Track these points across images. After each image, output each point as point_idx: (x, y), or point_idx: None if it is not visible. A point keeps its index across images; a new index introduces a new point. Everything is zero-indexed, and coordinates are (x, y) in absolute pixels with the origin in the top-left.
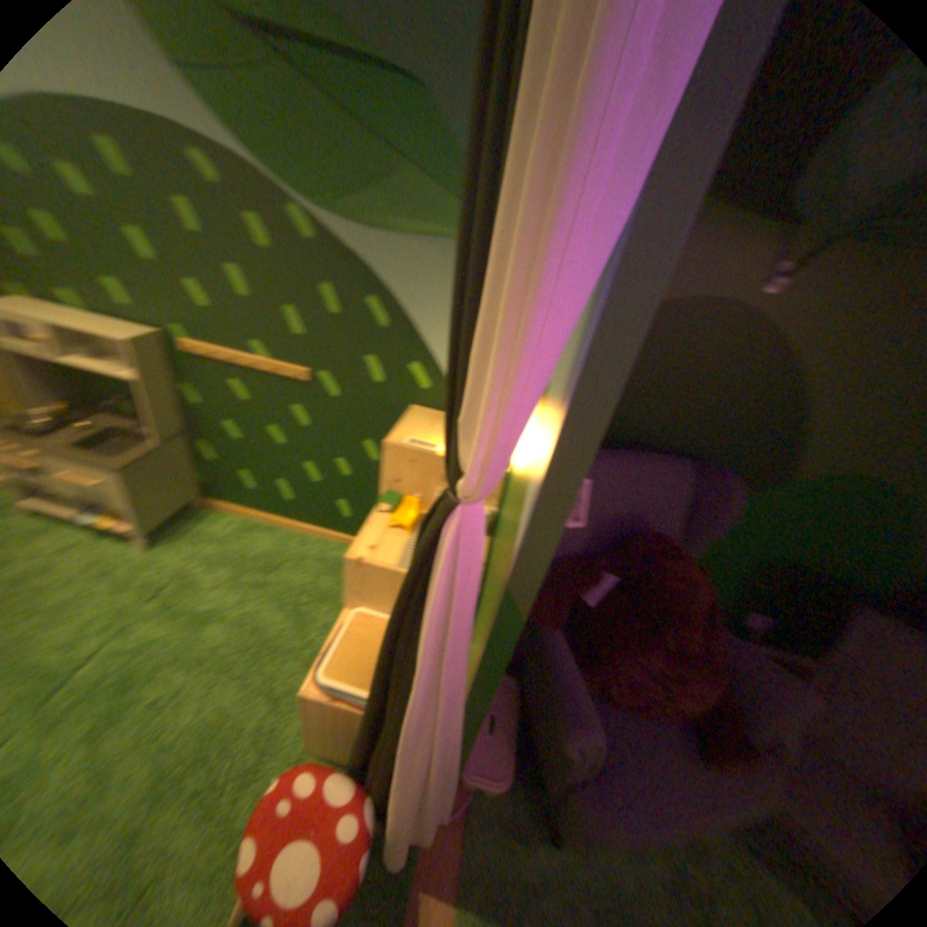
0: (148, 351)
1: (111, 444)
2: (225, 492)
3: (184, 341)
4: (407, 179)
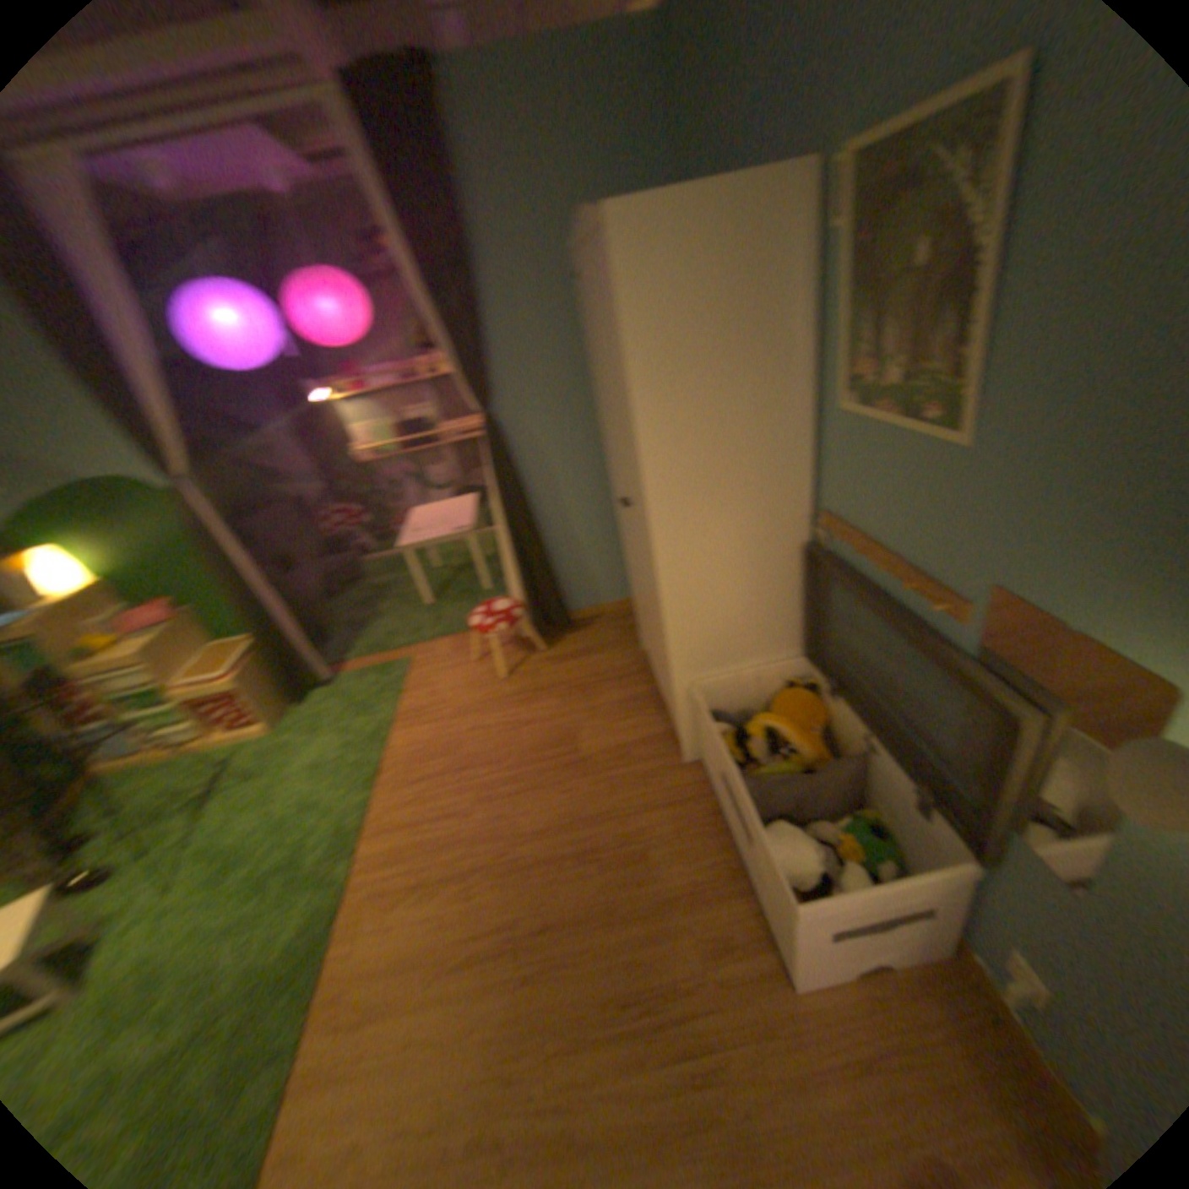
0: None
1: None
2: None
3: None
4: None
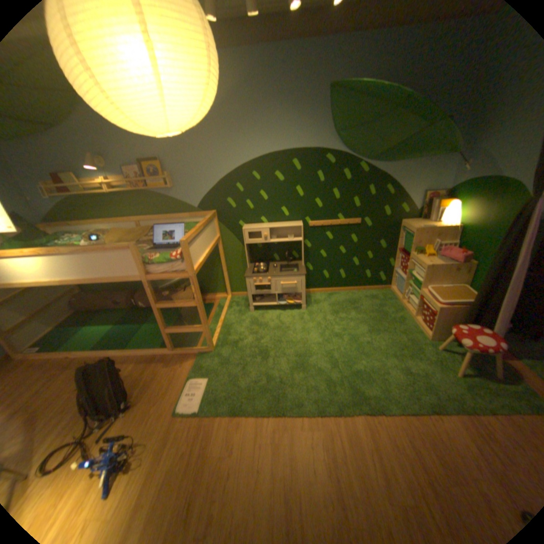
0: (301, 229)
1: (283, 271)
2: (316, 282)
3: (312, 222)
4: (410, 143)
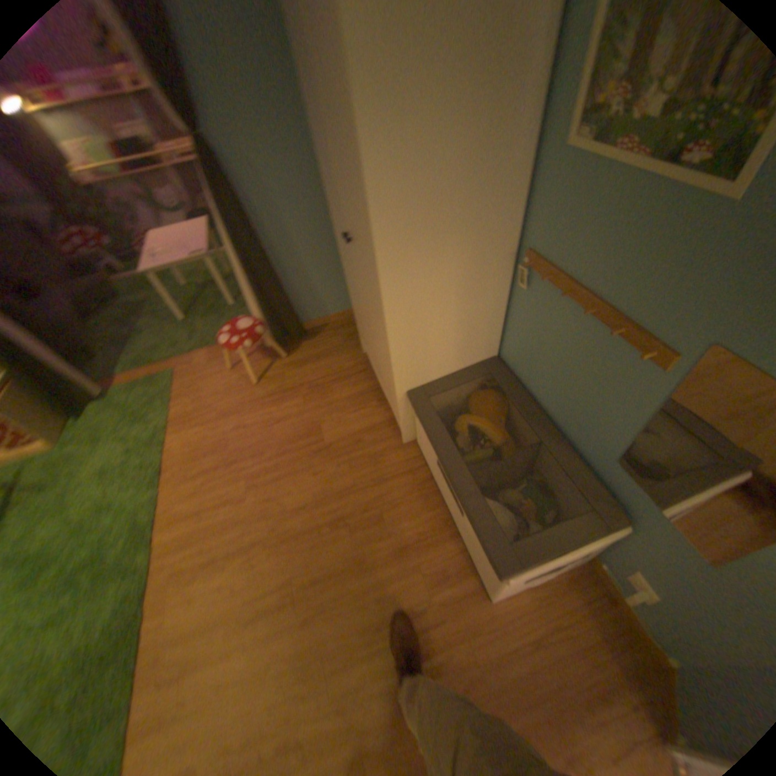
0: None
1: None
2: None
3: None
4: None
